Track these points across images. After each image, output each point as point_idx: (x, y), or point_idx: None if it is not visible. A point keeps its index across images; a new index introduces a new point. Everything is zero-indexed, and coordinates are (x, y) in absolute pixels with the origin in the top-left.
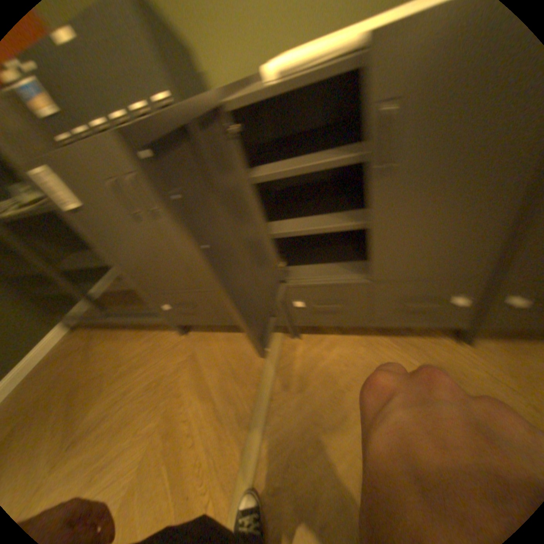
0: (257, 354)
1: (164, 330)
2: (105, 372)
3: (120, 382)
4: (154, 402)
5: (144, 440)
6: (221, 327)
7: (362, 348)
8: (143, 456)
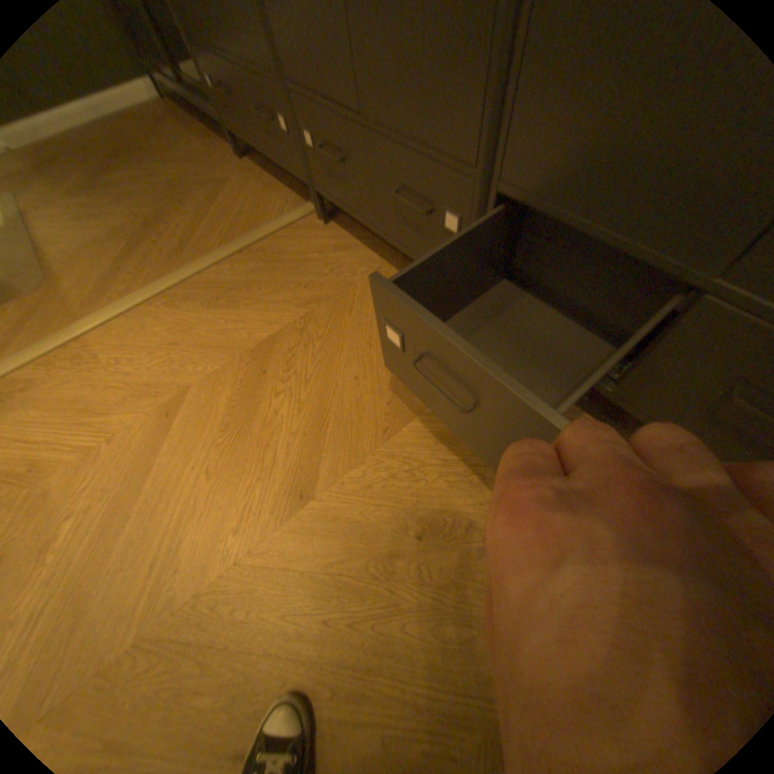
0: (272, 212)
1: (225, 143)
2: (149, 150)
3: (152, 166)
4: (158, 197)
5: (127, 218)
6: (272, 170)
7: (364, 269)
8: (117, 227)
